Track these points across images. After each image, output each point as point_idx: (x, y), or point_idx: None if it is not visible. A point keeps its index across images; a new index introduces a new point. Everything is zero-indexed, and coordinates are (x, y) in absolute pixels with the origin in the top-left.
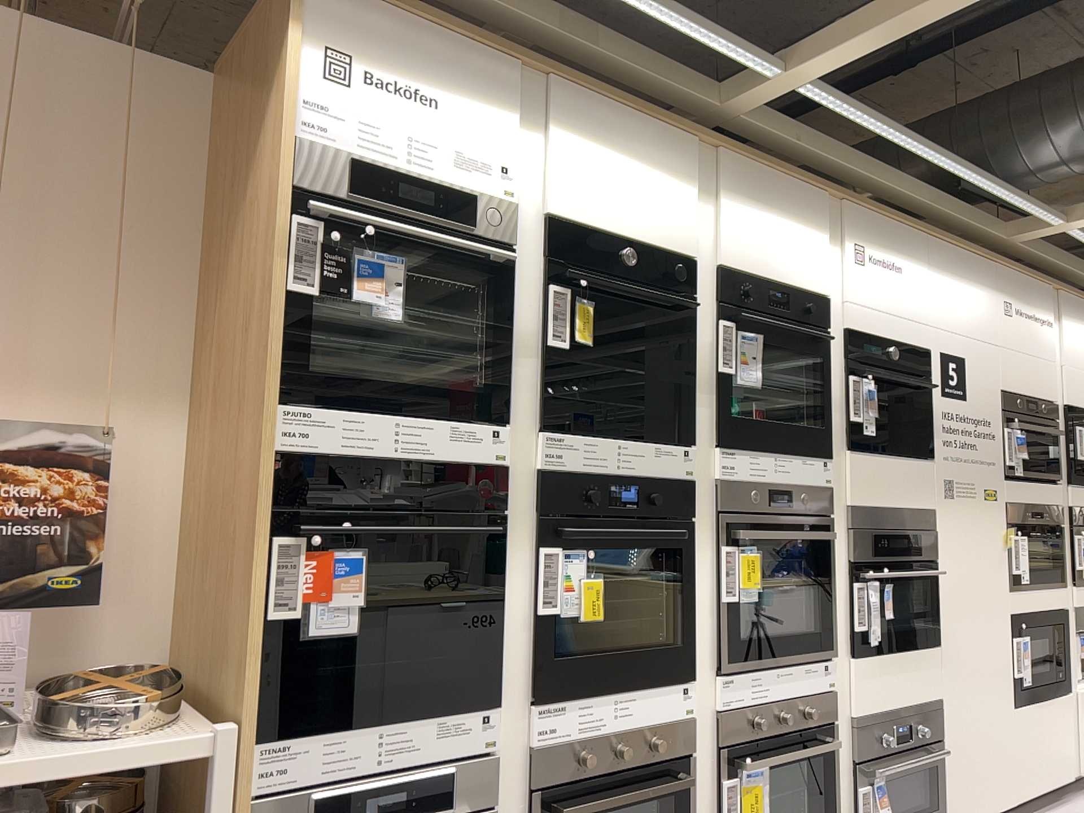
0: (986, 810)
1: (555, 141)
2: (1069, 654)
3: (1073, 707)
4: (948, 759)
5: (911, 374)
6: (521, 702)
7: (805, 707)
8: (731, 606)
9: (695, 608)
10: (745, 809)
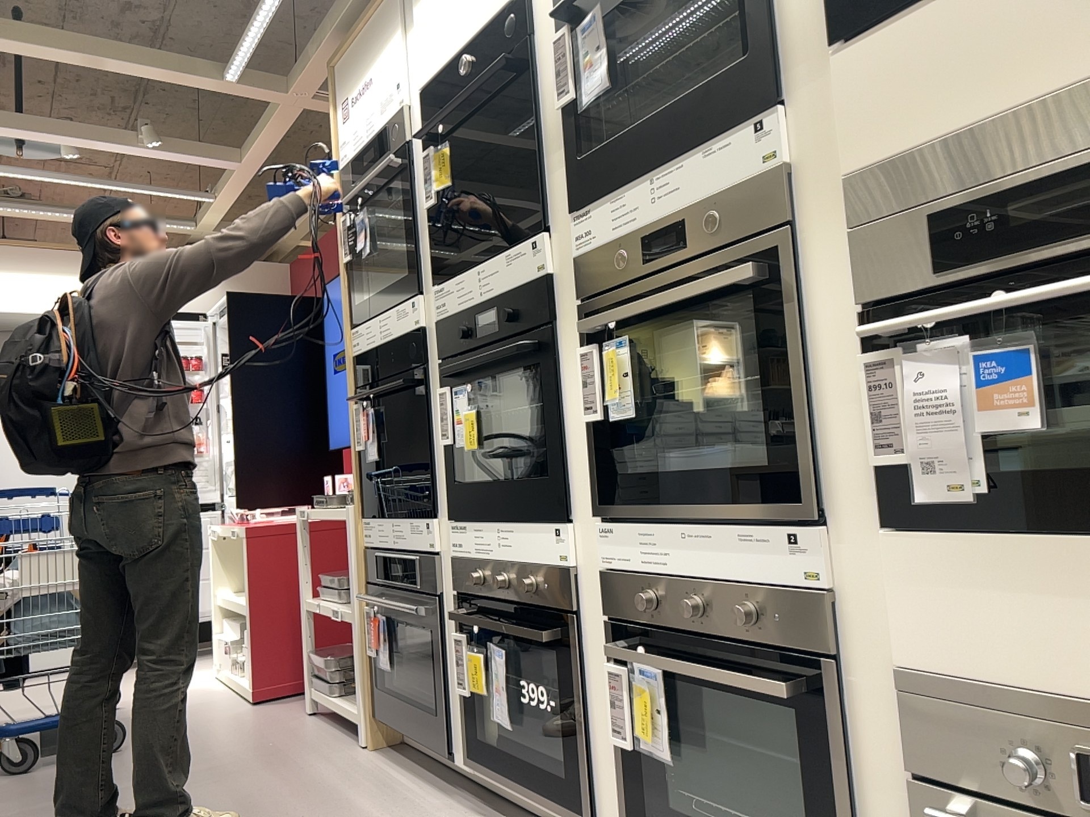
0: None
1: (414, 23)
2: None
3: None
4: None
5: None
6: (449, 519)
7: (746, 606)
8: (601, 429)
9: (570, 433)
10: (636, 719)
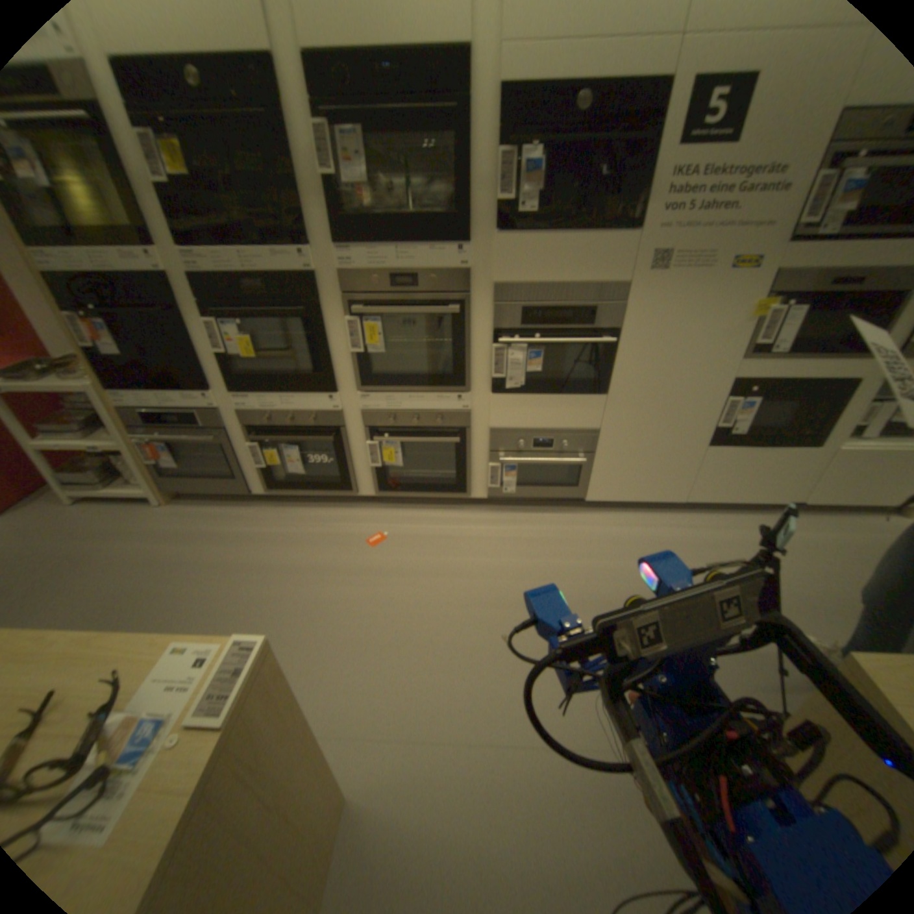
0: (640, 500)
1: None
2: (847, 420)
3: (824, 460)
4: (599, 467)
5: (626, 123)
6: (223, 393)
7: (436, 419)
8: (359, 357)
9: (333, 356)
10: (383, 458)
